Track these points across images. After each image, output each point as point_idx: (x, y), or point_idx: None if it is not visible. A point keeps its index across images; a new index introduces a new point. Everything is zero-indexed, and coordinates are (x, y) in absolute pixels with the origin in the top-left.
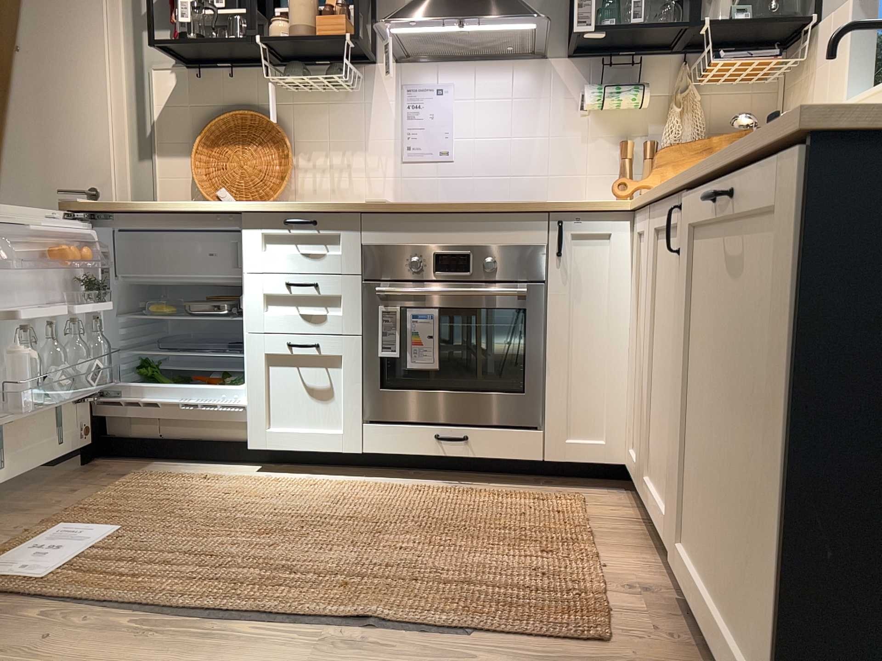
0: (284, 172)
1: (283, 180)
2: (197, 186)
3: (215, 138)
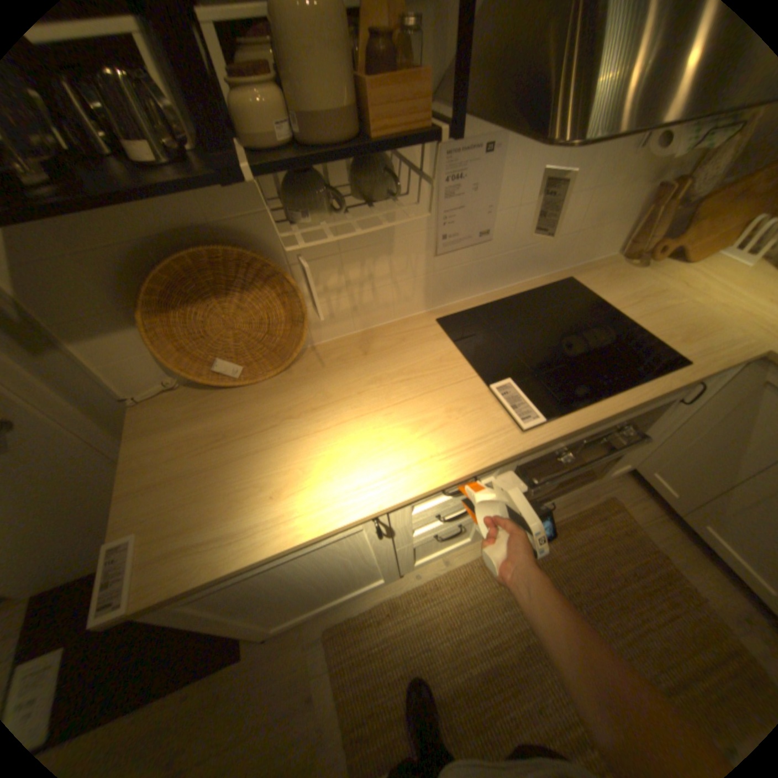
0: (297, 312)
1: (297, 321)
2: (184, 372)
3: (163, 293)
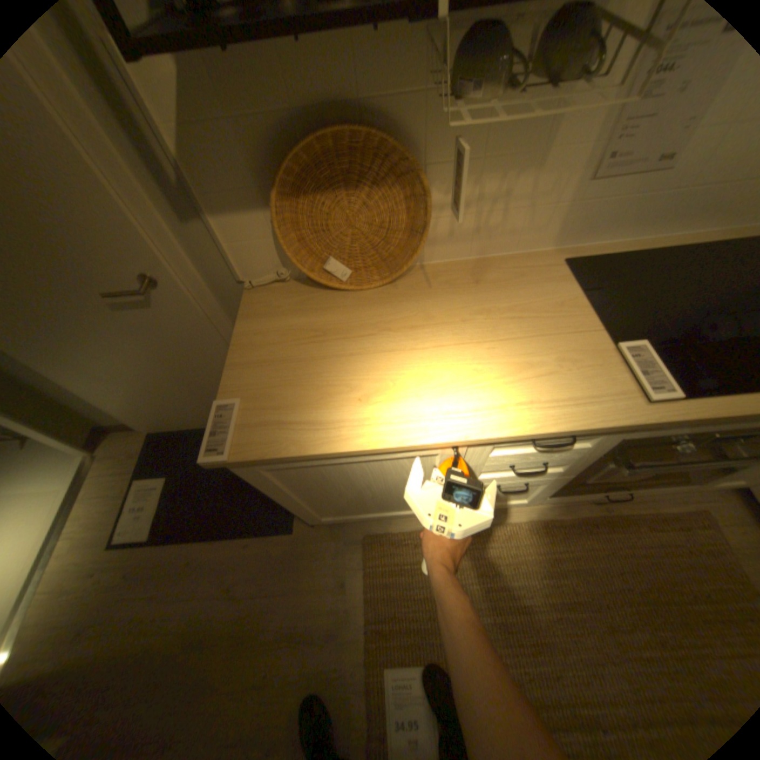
0: (419, 221)
1: (416, 232)
2: (299, 264)
3: (298, 175)
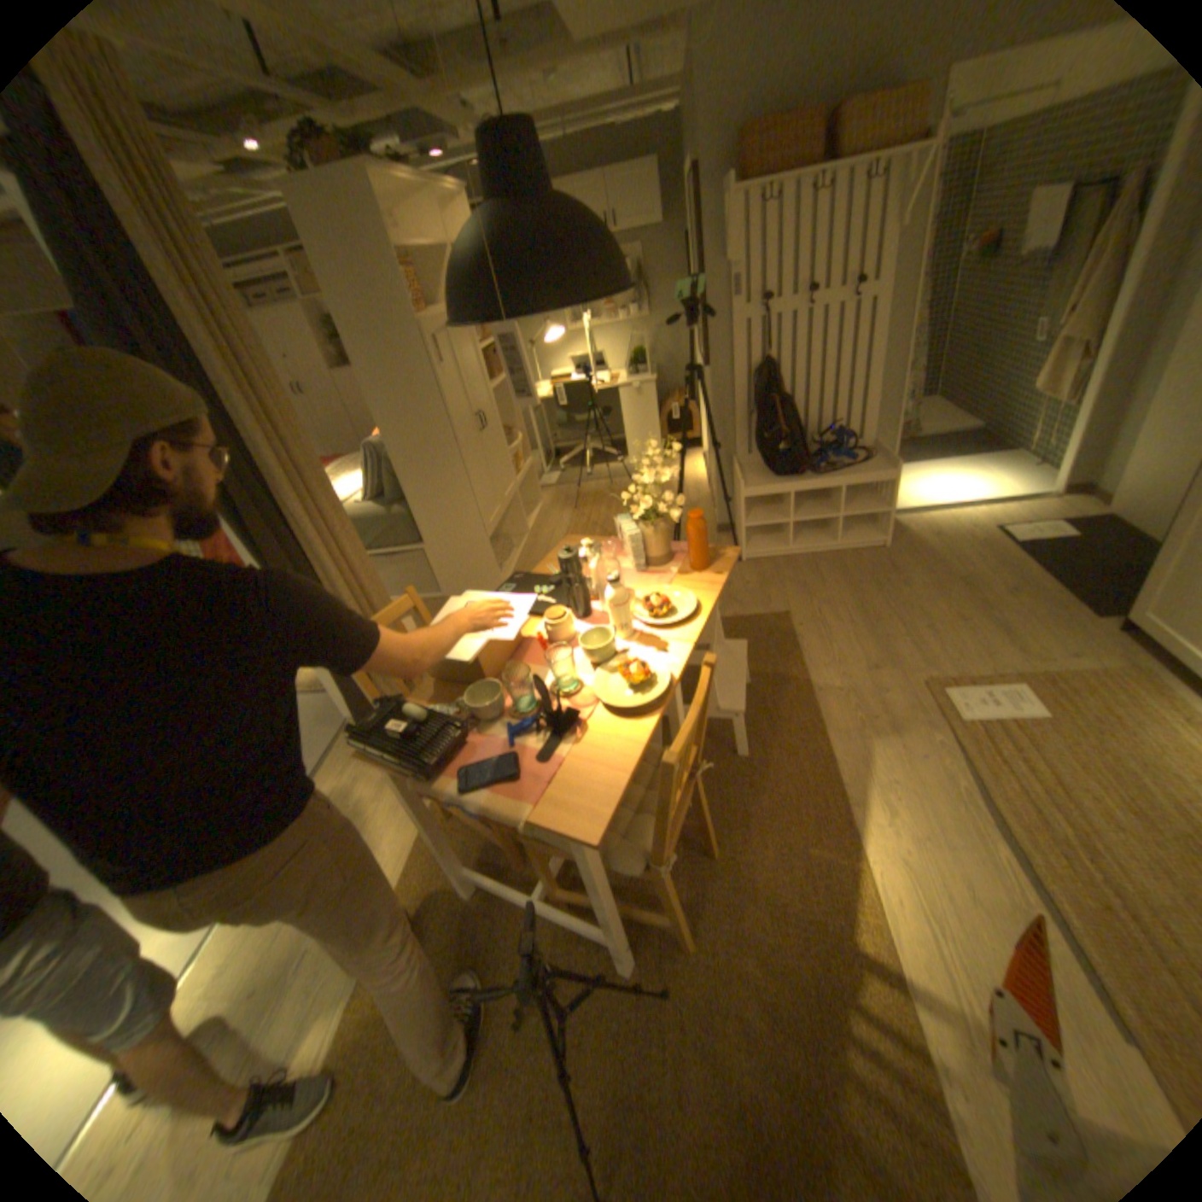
0: None
1: None
2: None
3: None
